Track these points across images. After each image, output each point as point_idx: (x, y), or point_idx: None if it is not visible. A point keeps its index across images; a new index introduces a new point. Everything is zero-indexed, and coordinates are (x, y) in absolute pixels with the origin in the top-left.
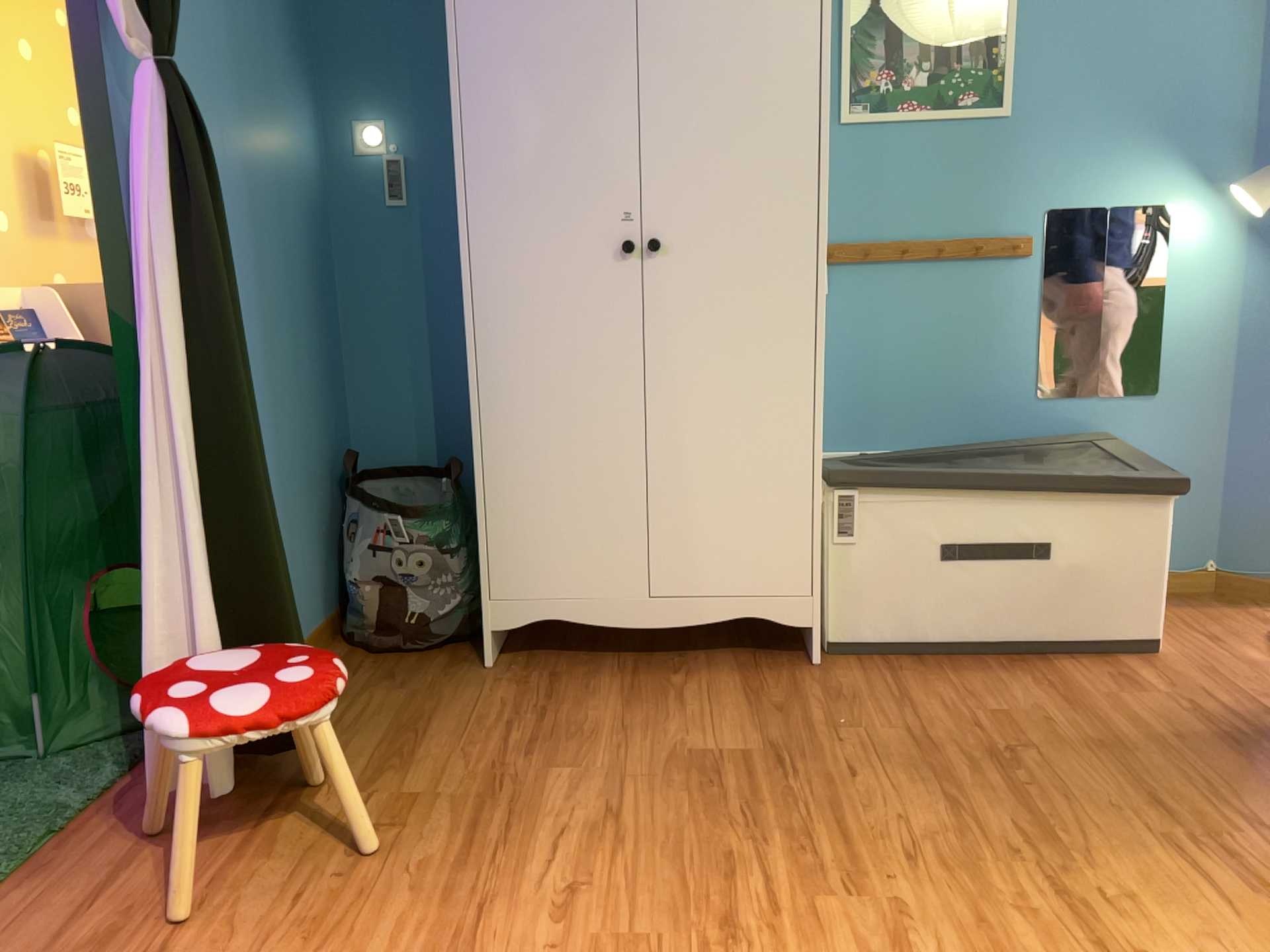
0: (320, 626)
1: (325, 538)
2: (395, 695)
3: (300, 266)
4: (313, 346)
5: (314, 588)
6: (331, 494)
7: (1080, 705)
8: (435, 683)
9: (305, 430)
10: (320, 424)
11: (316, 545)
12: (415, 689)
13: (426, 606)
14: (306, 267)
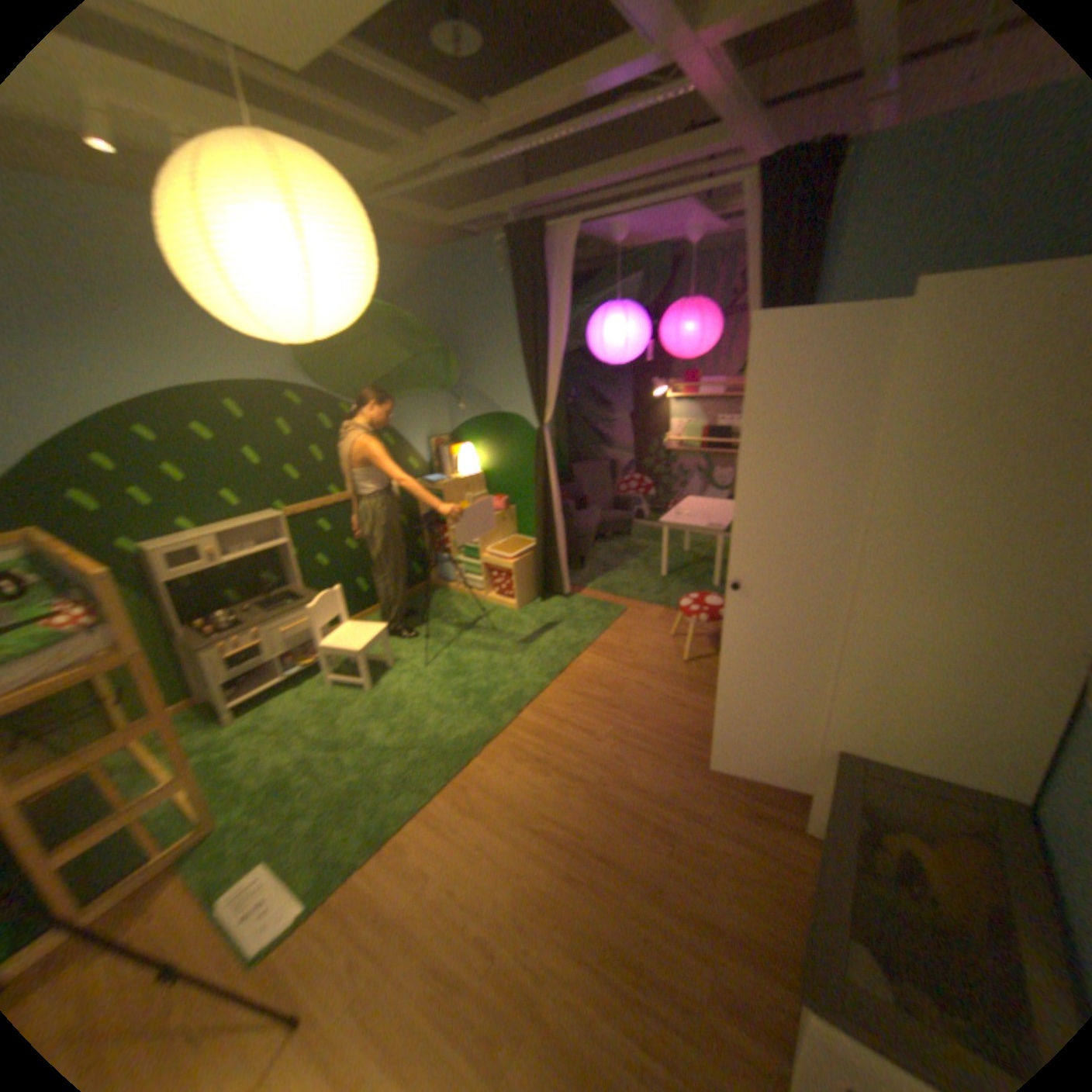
0: None
1: None
2: None
3: None
4: None
5: None
6: None
7: (708, 935)
8: None
9: None
10: None
11: None
12: None
13: None
14: None
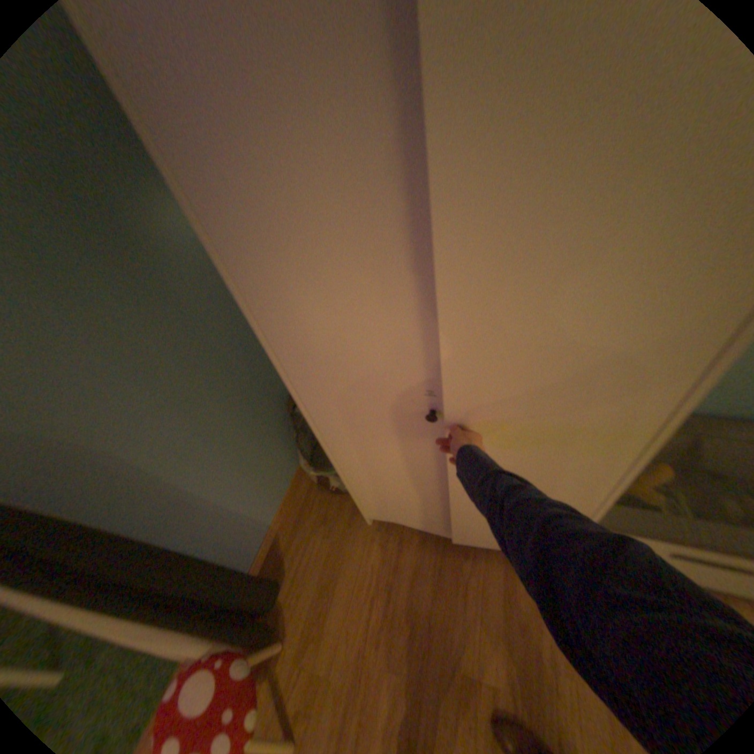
0: (295, 473)
1: (288, 436)
2: (324, 548)
3: (215, 330)
4: (246, 362)
5: (287, 464)
6: (286, 414)
7: None
8: (343, 536)
9: (255, 412)
10: (267, 393)
11: (282, 447)
12: (333, 542)
13: (339, 484)
14: (220, 324)
